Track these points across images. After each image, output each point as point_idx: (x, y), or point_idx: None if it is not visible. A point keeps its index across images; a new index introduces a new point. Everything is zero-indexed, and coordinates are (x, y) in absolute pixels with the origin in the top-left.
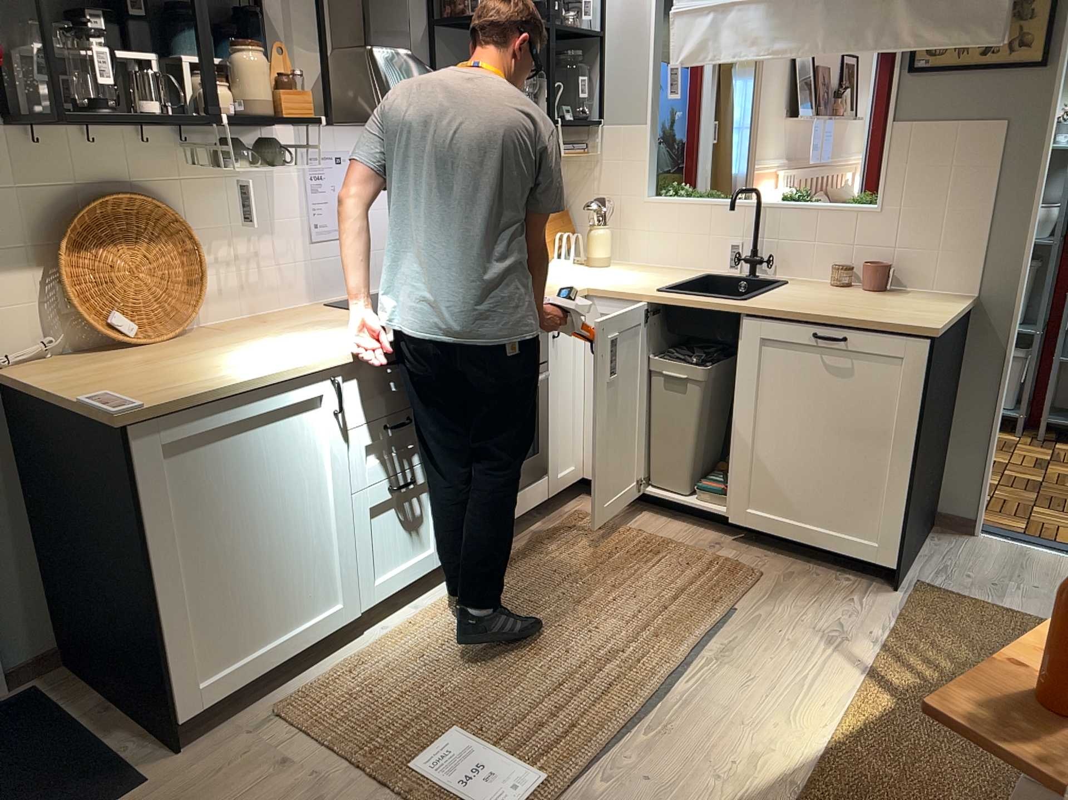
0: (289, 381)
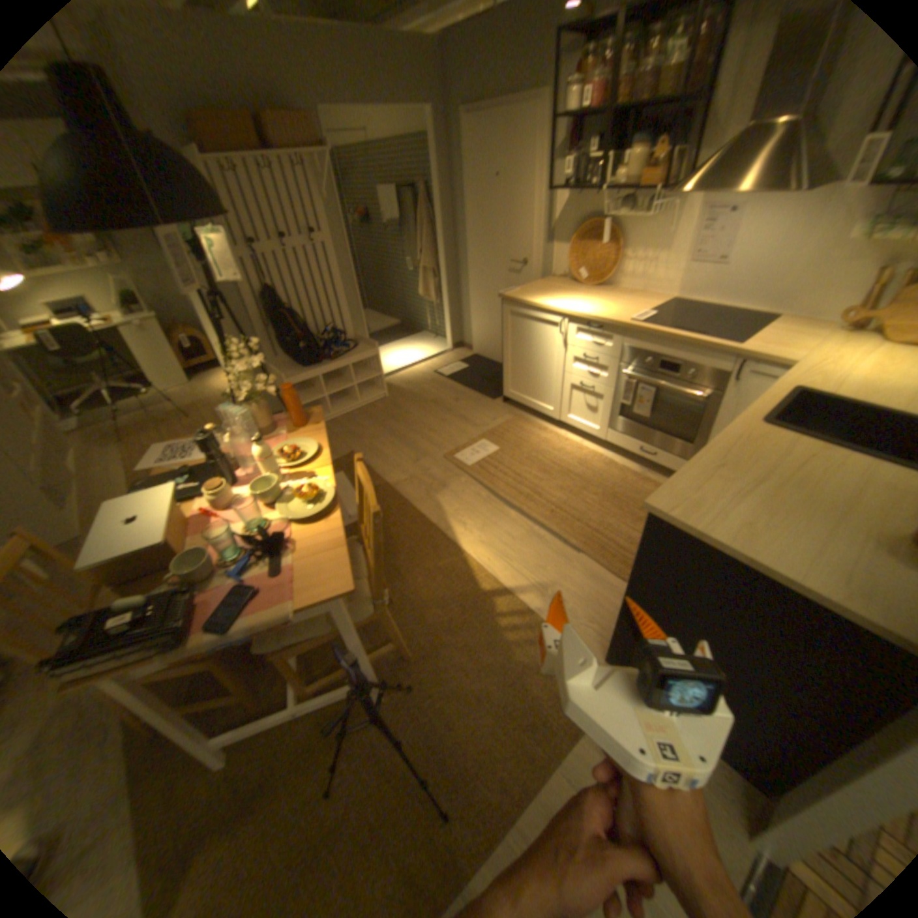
0: (545, 310)
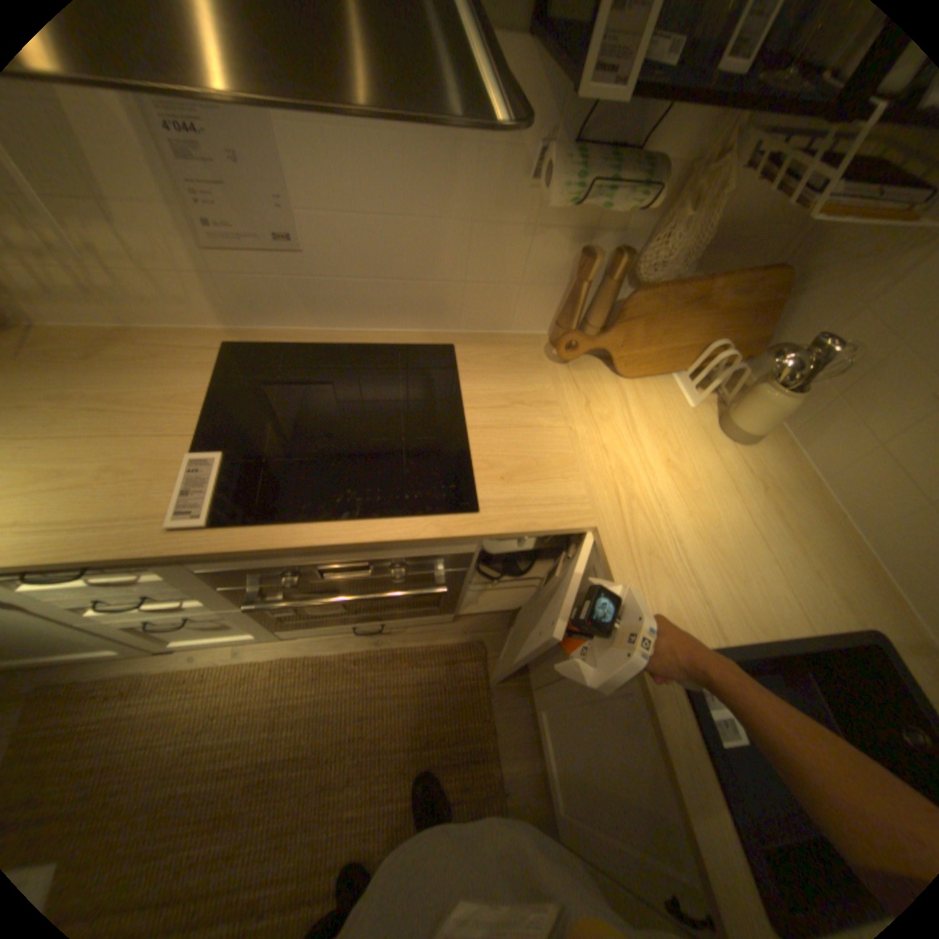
0: None
